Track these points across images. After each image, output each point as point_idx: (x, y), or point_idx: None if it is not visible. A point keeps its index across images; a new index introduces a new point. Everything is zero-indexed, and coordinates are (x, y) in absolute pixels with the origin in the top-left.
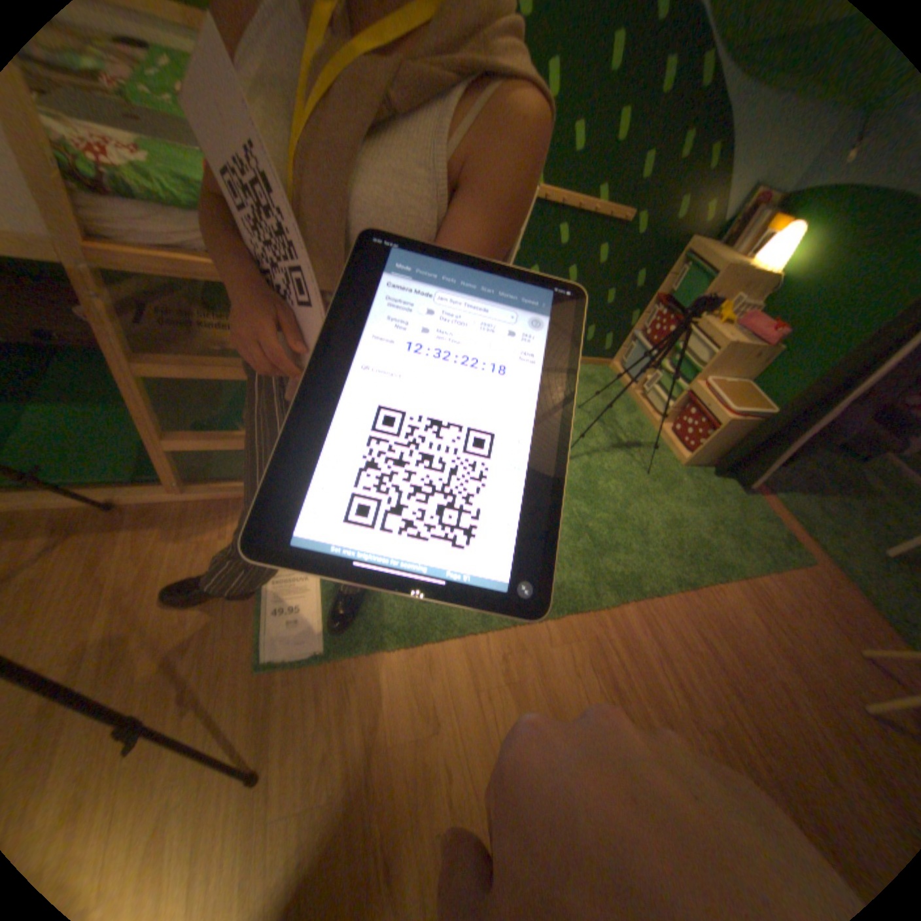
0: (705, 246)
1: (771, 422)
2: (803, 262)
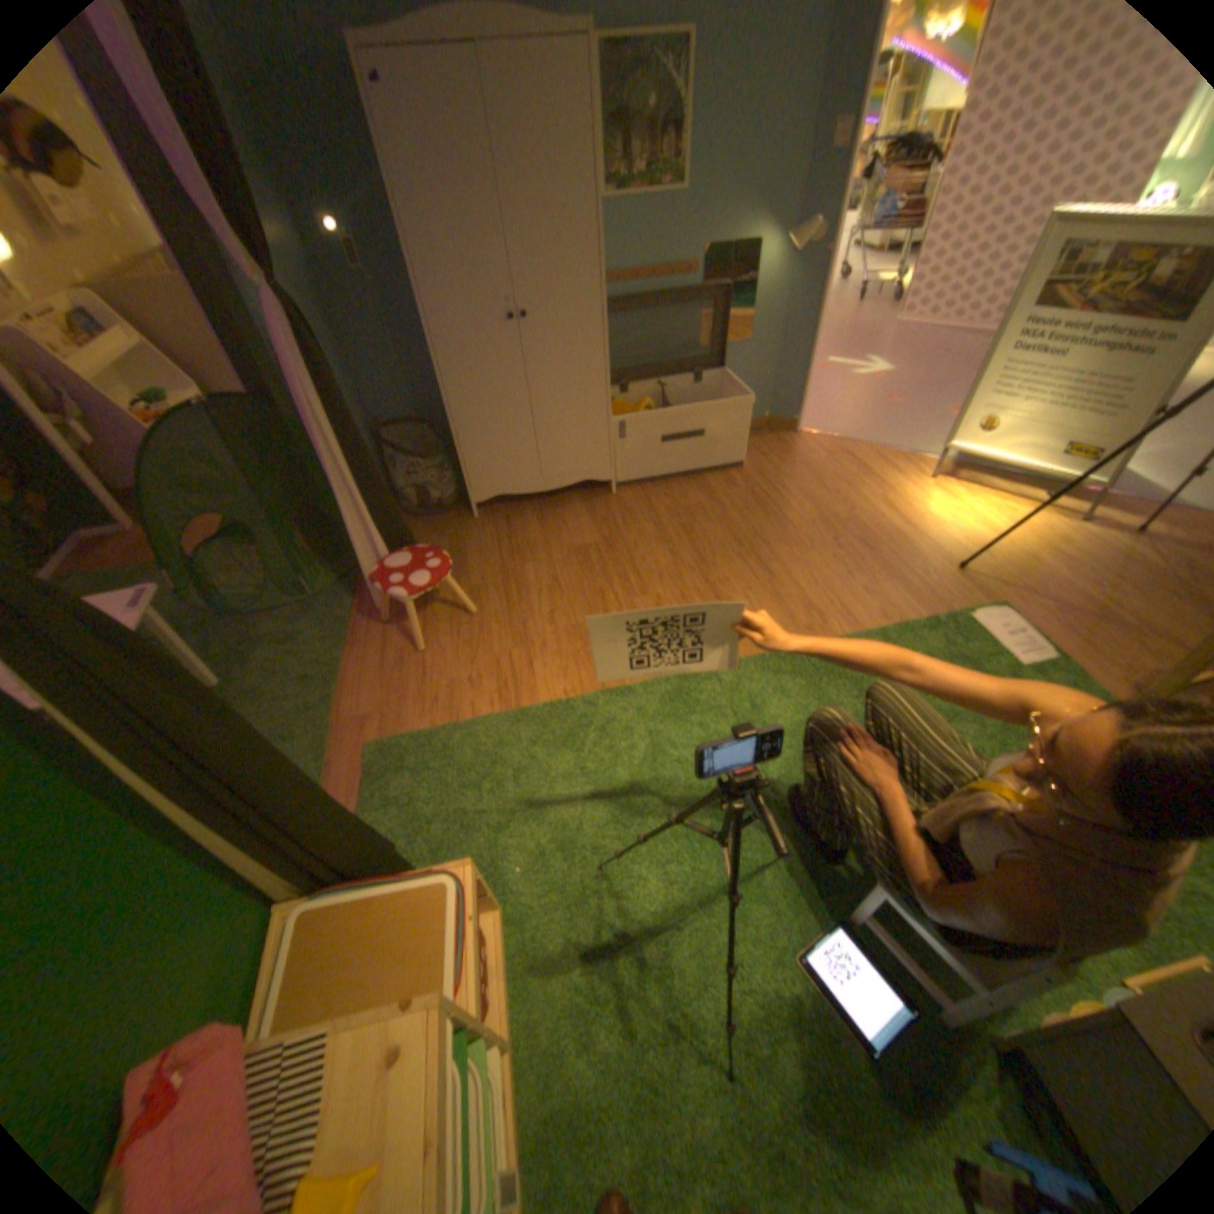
0: None
1: (361, 853)
2: None
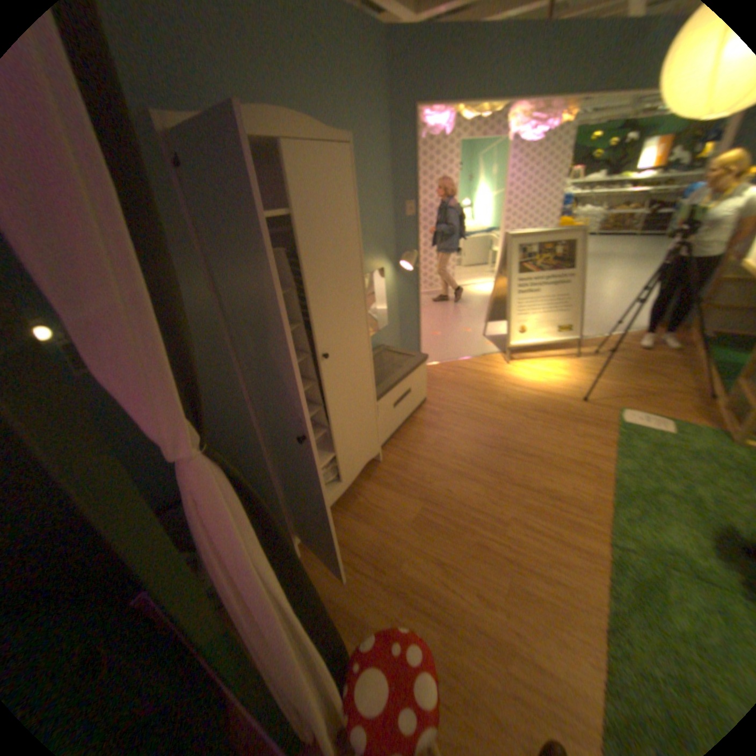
0: None
1: None
2: None
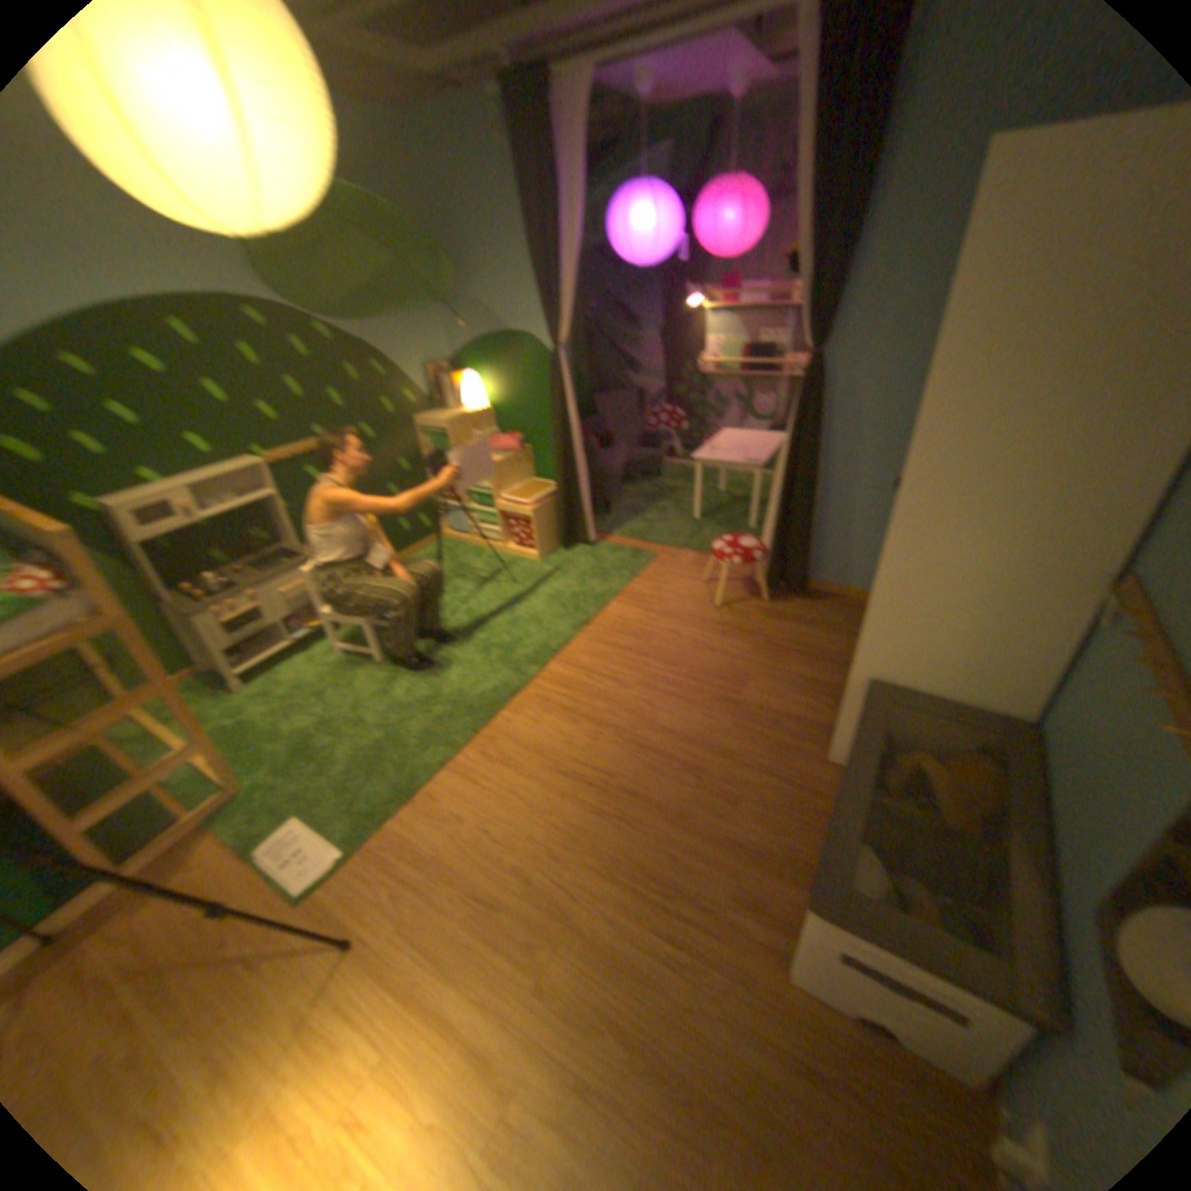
0: (424, 418)
1: (555, 493)
2: (492, 391)
